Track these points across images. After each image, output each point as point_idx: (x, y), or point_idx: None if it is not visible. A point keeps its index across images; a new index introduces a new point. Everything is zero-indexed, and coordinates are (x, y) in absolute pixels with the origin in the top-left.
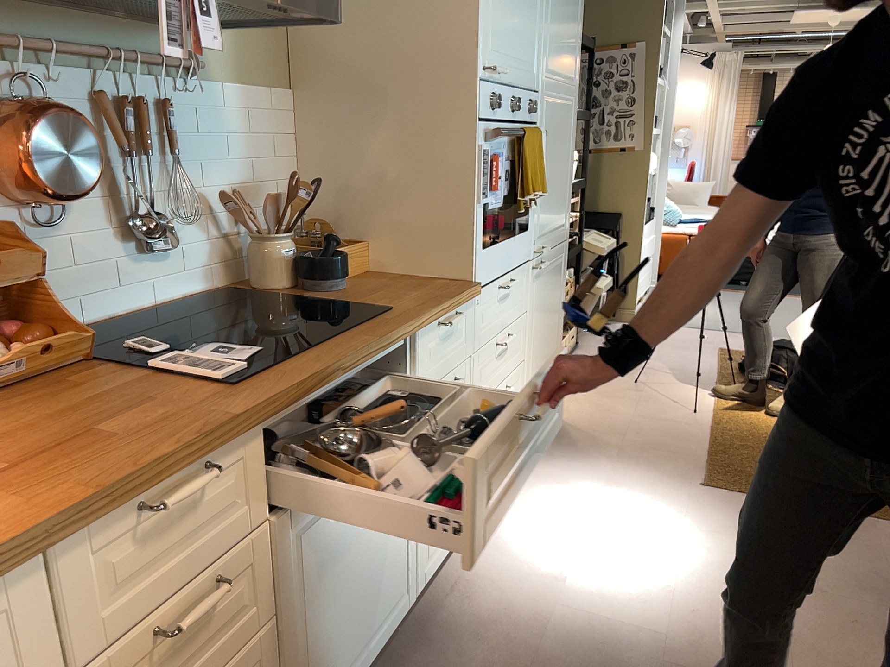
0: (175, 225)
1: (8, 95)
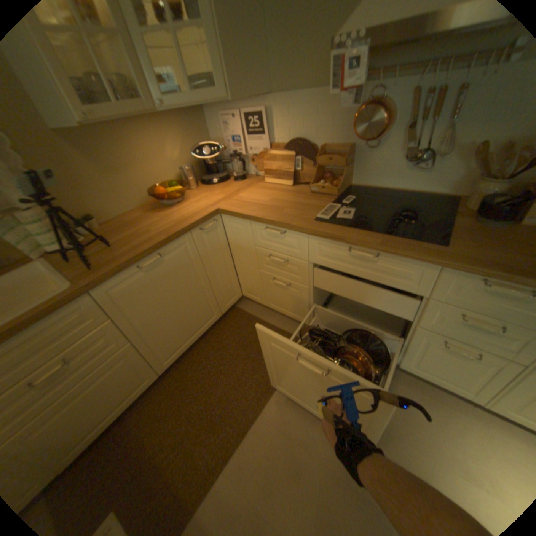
0: (442, 156)
1: (375, 94)
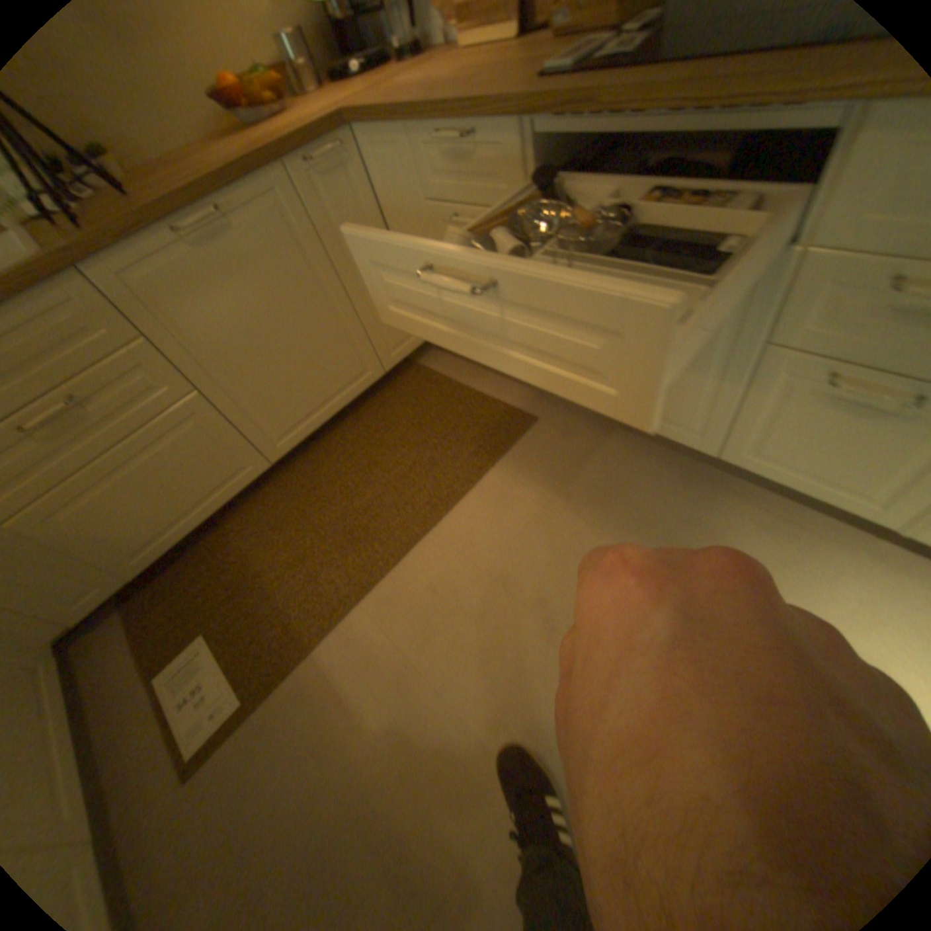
0: None
1: None
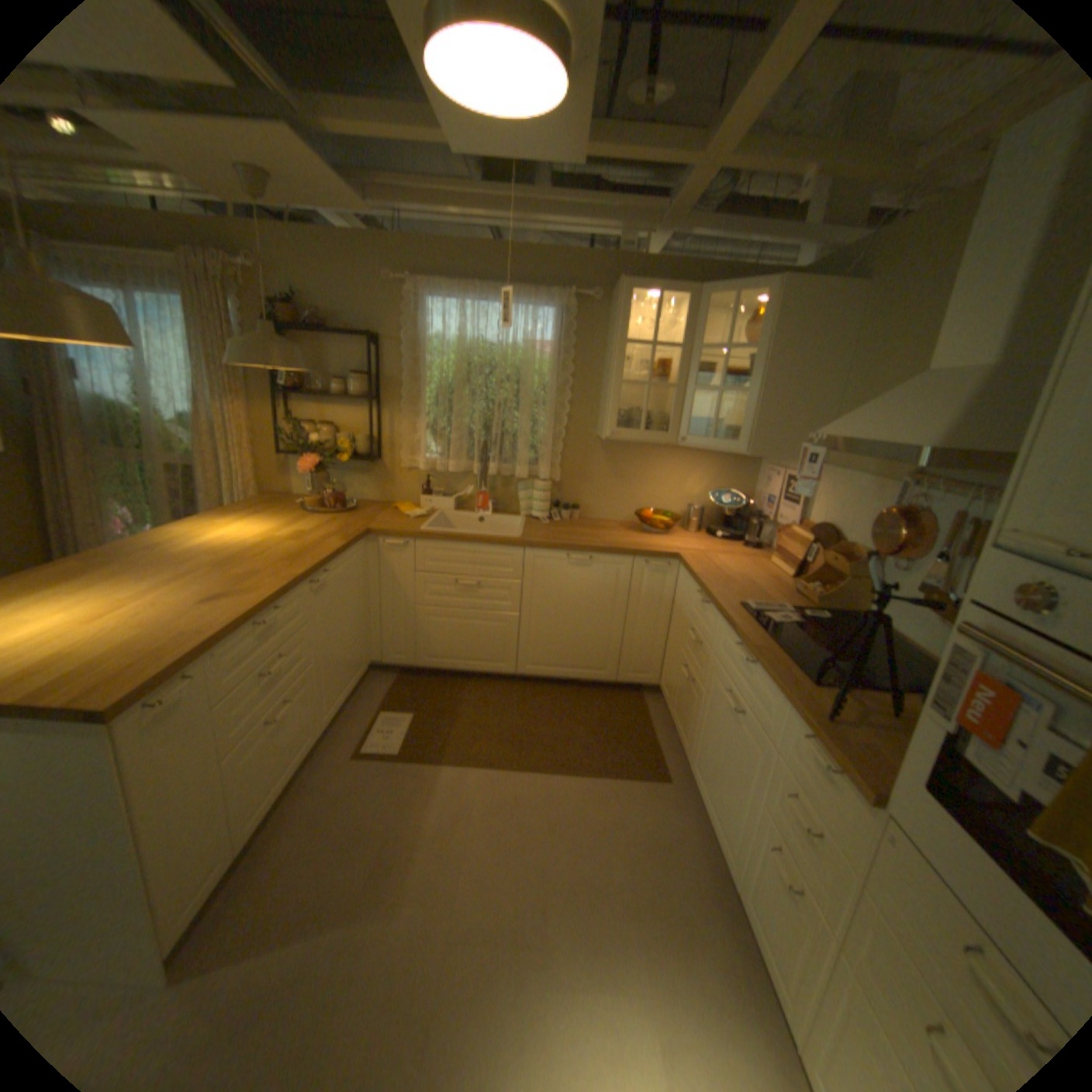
0: None
1: (923, 505)
